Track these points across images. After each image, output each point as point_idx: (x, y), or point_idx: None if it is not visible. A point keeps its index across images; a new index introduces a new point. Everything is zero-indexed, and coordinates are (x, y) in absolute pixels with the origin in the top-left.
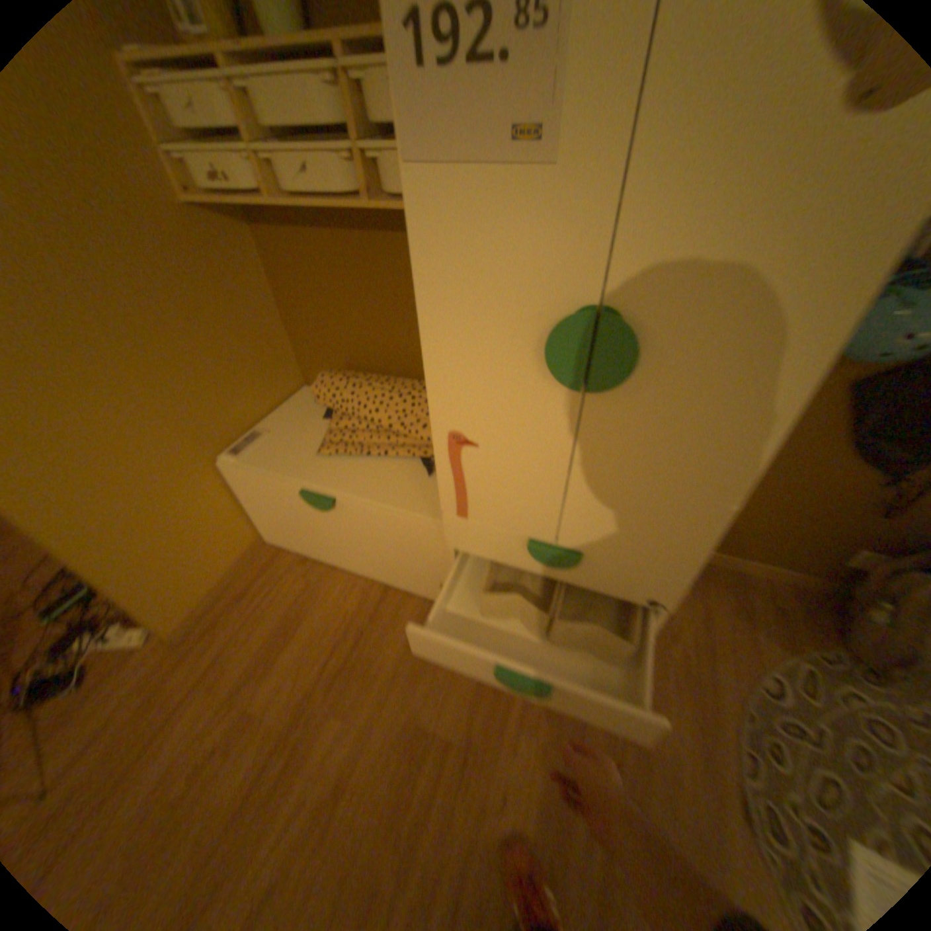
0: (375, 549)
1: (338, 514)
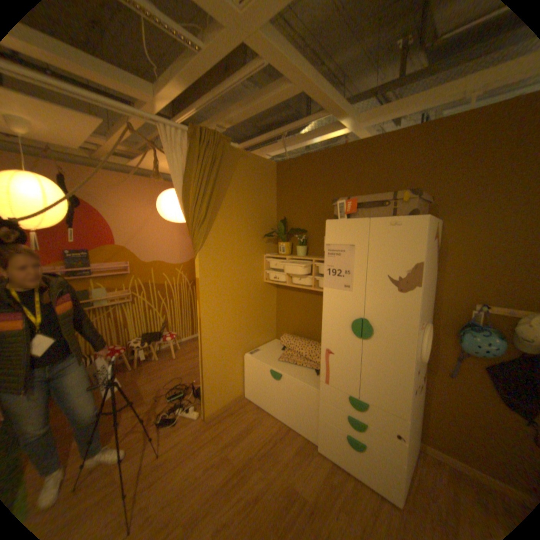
0: (290, 404)
1: (280, 384)
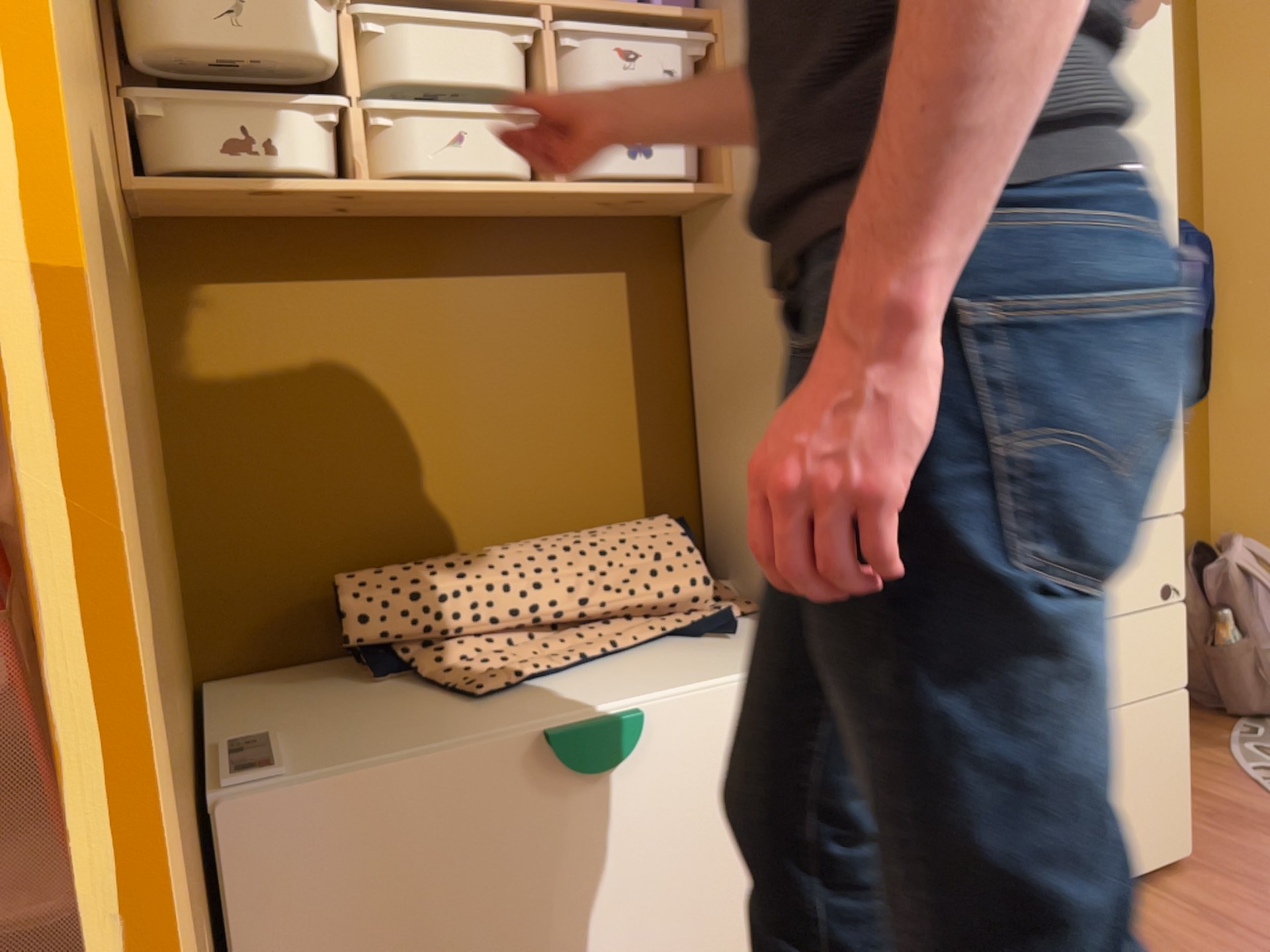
0: (713, 871)
1: (630, 787)
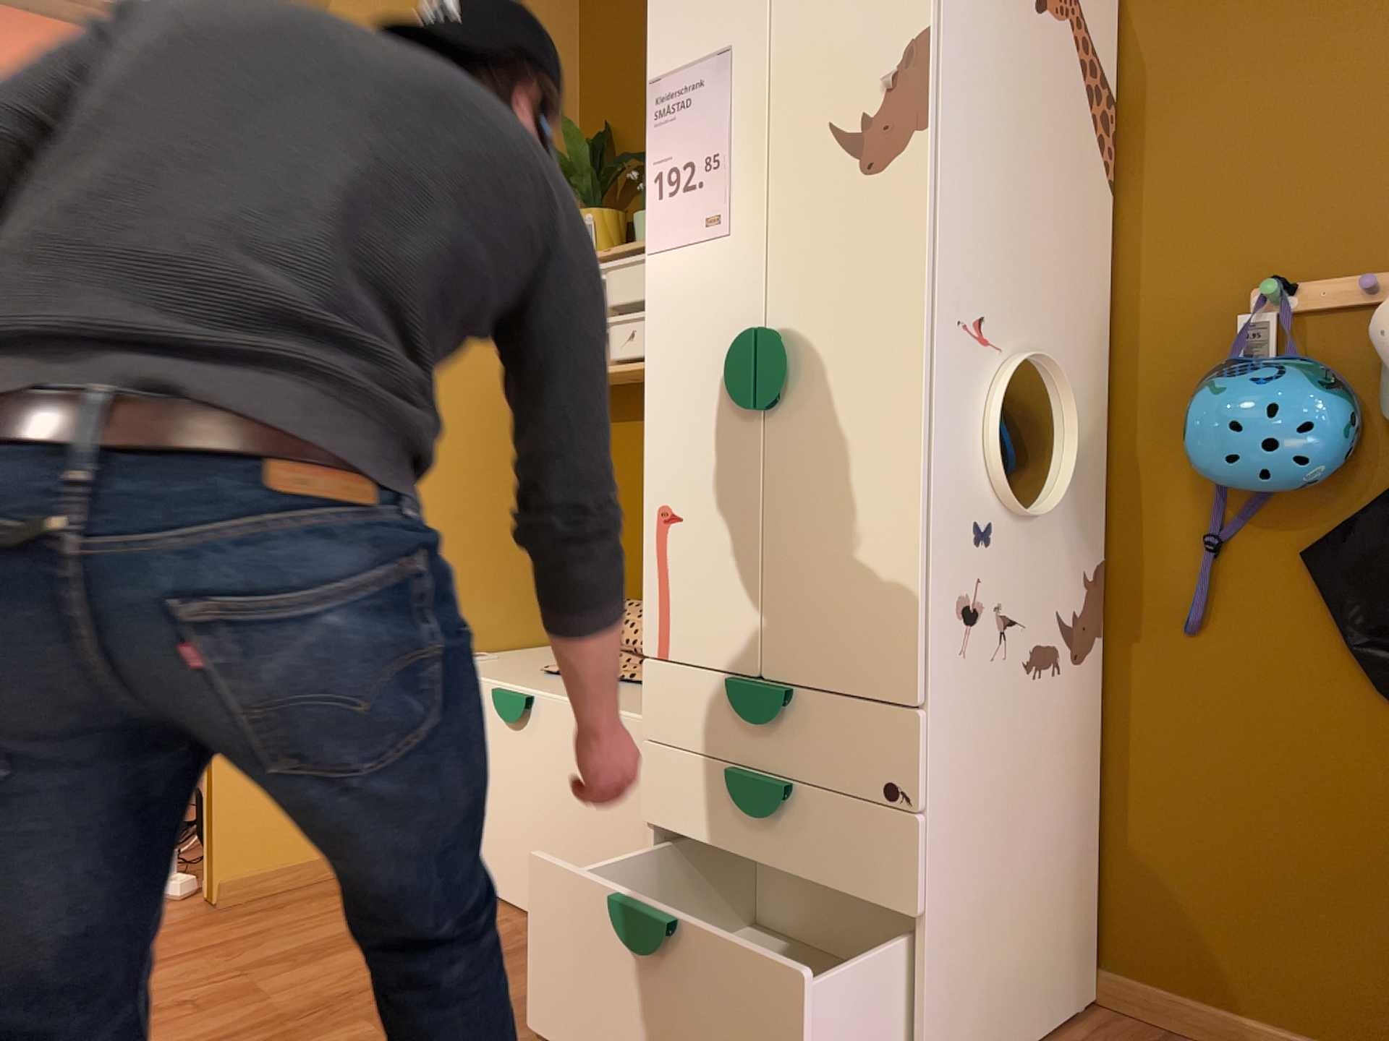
0: (558, 822)
1: (527, 740)
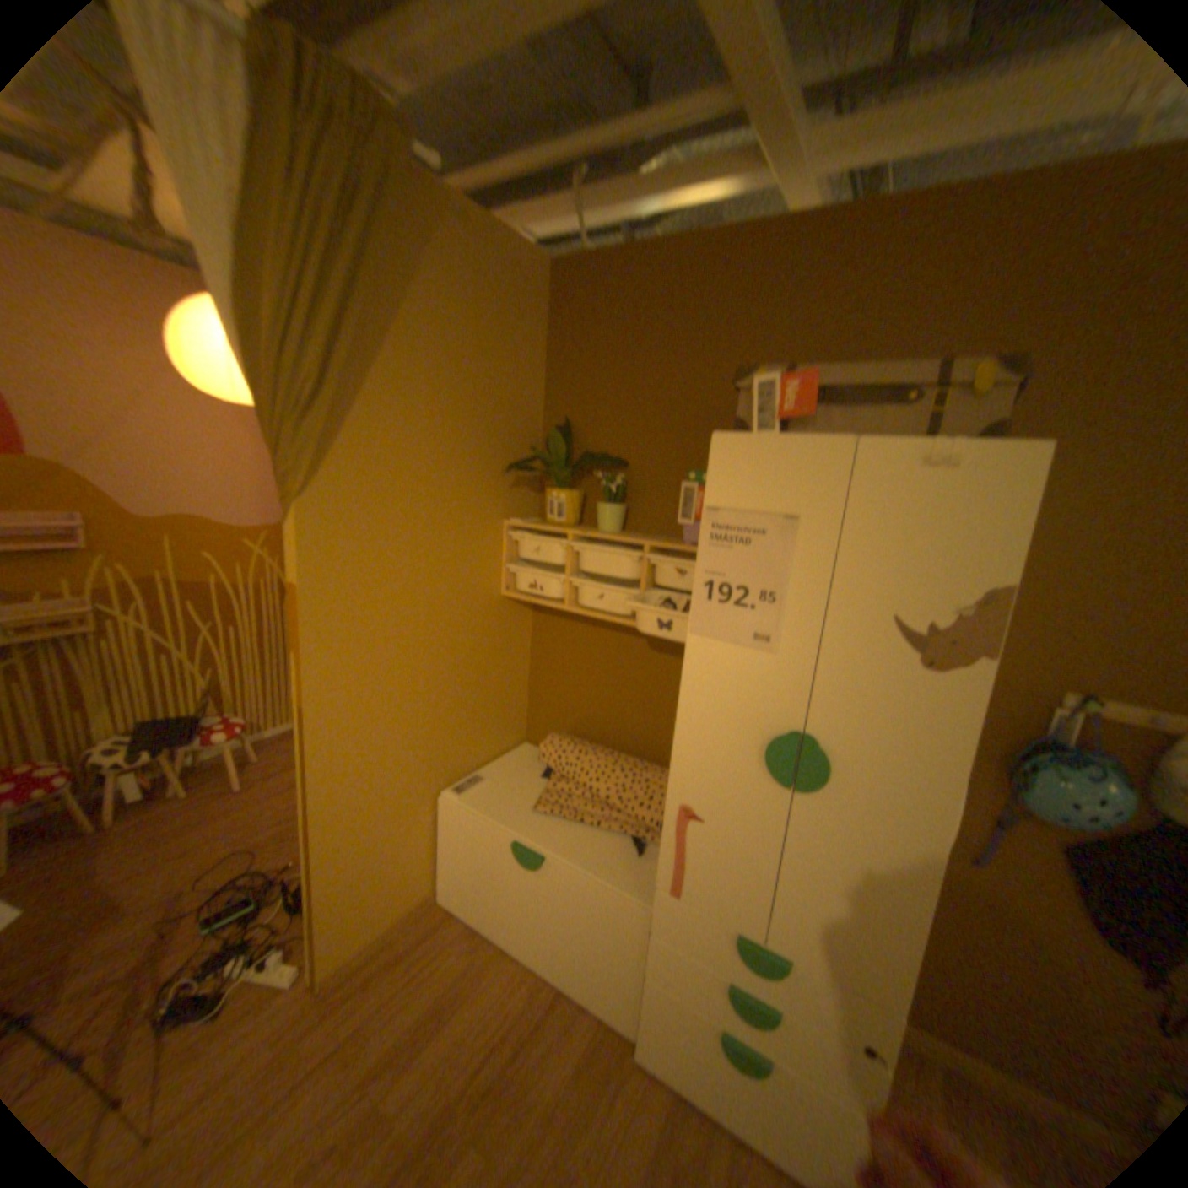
0: (563, 935)
1: (539, 880)
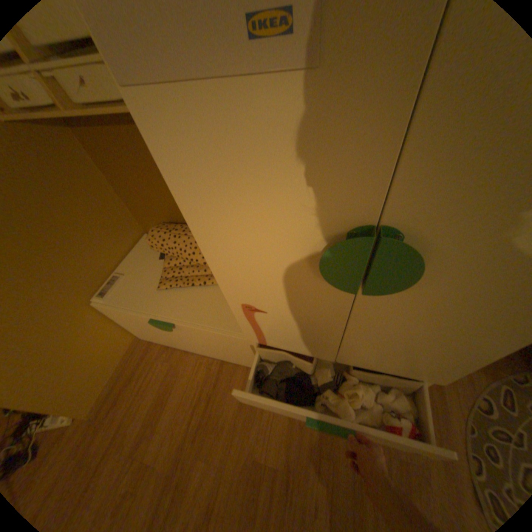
0: (209, 346)
1: (179, 331)
